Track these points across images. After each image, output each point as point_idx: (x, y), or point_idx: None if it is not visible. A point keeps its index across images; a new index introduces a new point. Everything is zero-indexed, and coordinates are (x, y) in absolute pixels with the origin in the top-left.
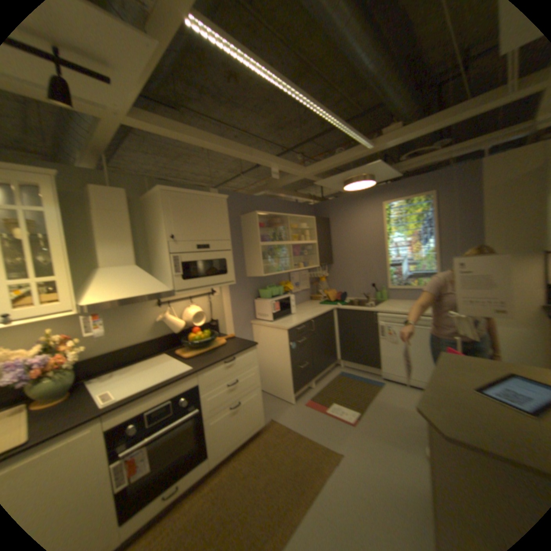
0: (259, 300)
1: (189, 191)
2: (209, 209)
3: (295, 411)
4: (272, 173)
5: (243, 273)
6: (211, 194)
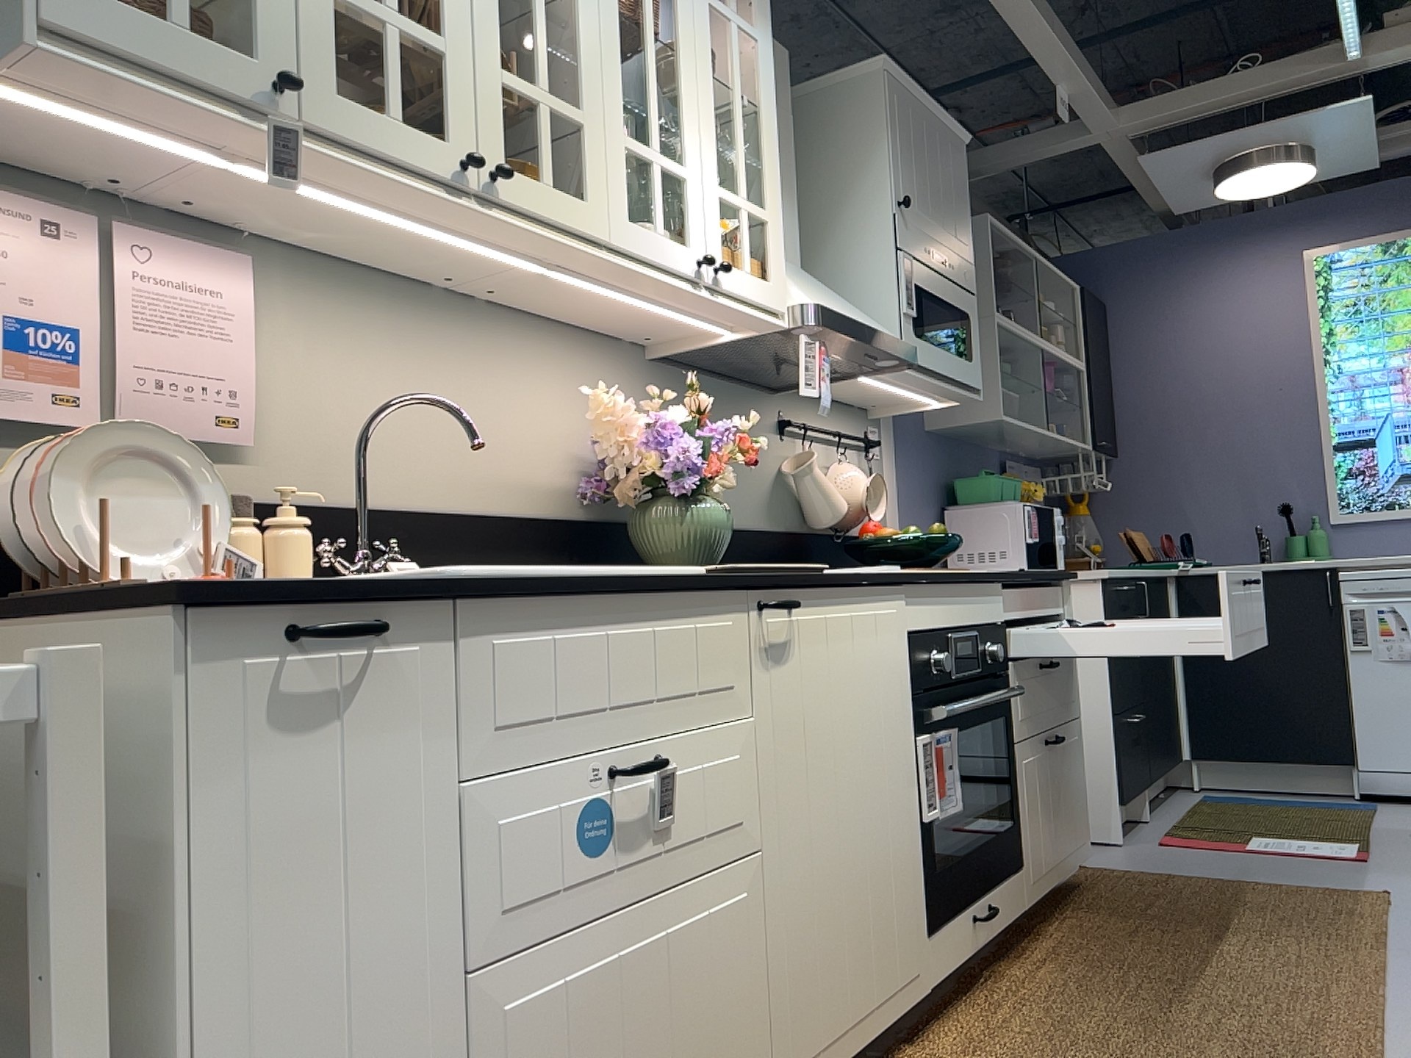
0: (969, 513)
1: (923, 98)
2: (948, 163)
3: (1147, 852)
4: (1061, 105)
5: (923, 418)
6: (951, 123)
